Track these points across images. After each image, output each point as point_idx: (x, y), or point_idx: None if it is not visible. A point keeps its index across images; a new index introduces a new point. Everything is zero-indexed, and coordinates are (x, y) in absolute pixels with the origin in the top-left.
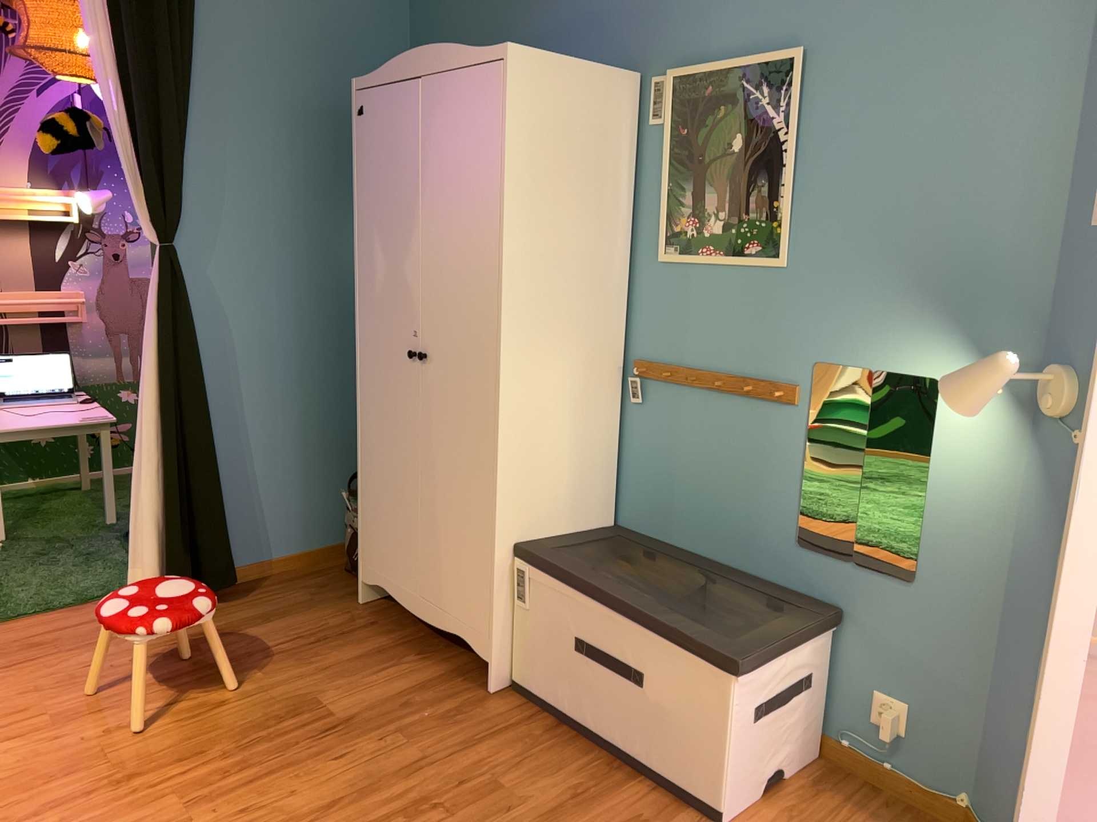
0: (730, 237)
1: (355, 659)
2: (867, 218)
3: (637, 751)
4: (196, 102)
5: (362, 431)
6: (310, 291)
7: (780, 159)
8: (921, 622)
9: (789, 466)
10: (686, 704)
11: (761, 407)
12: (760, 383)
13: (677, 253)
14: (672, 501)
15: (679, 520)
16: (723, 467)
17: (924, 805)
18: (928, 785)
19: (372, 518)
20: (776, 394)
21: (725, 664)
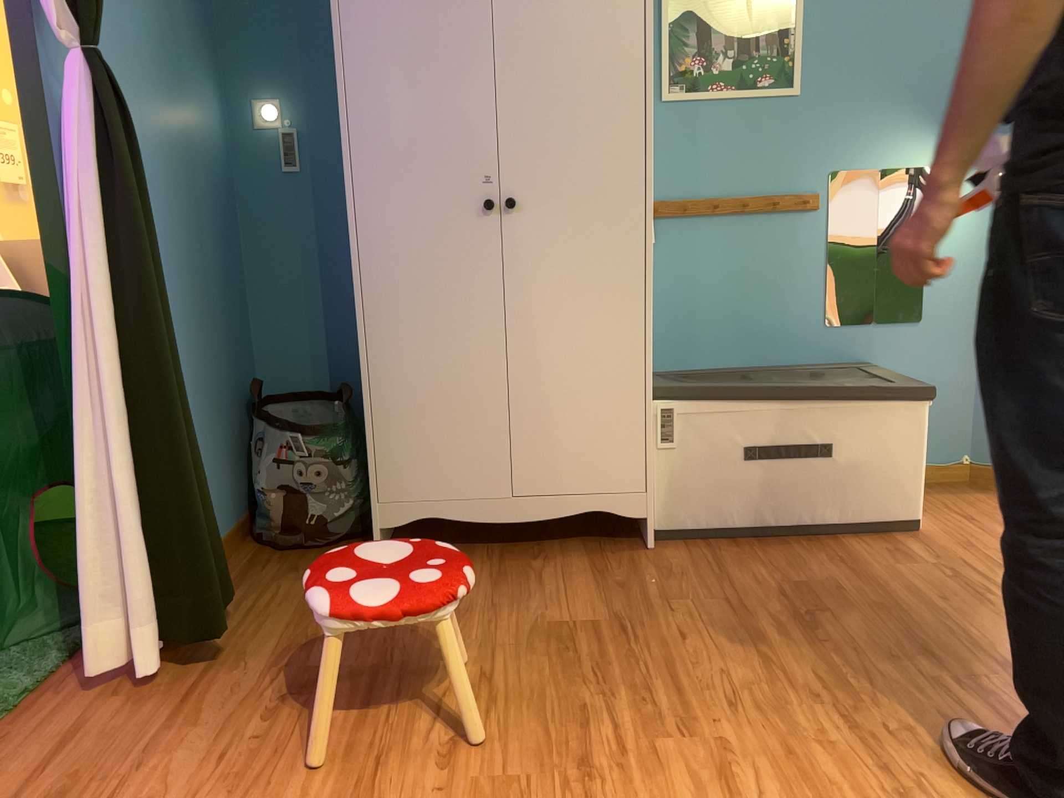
0: (741, 73)
1: (490, 585)
2: (866, 51)
3: (827, 515)
4: None
5: (369, 328)
6: (177, 167)
7: (788, 2)
8: (928, 350)
9: (813, 264)
10: (880, 447)
11: (782, 219)
12: (783, 199)
13: (684, 92)
14: (694, 328)
15: (705, 343)
16: (748, 281)
17: (943, 478)
18: (942, 464)
19: (403, 434)
20: (808, 202)
21: (921, 395)
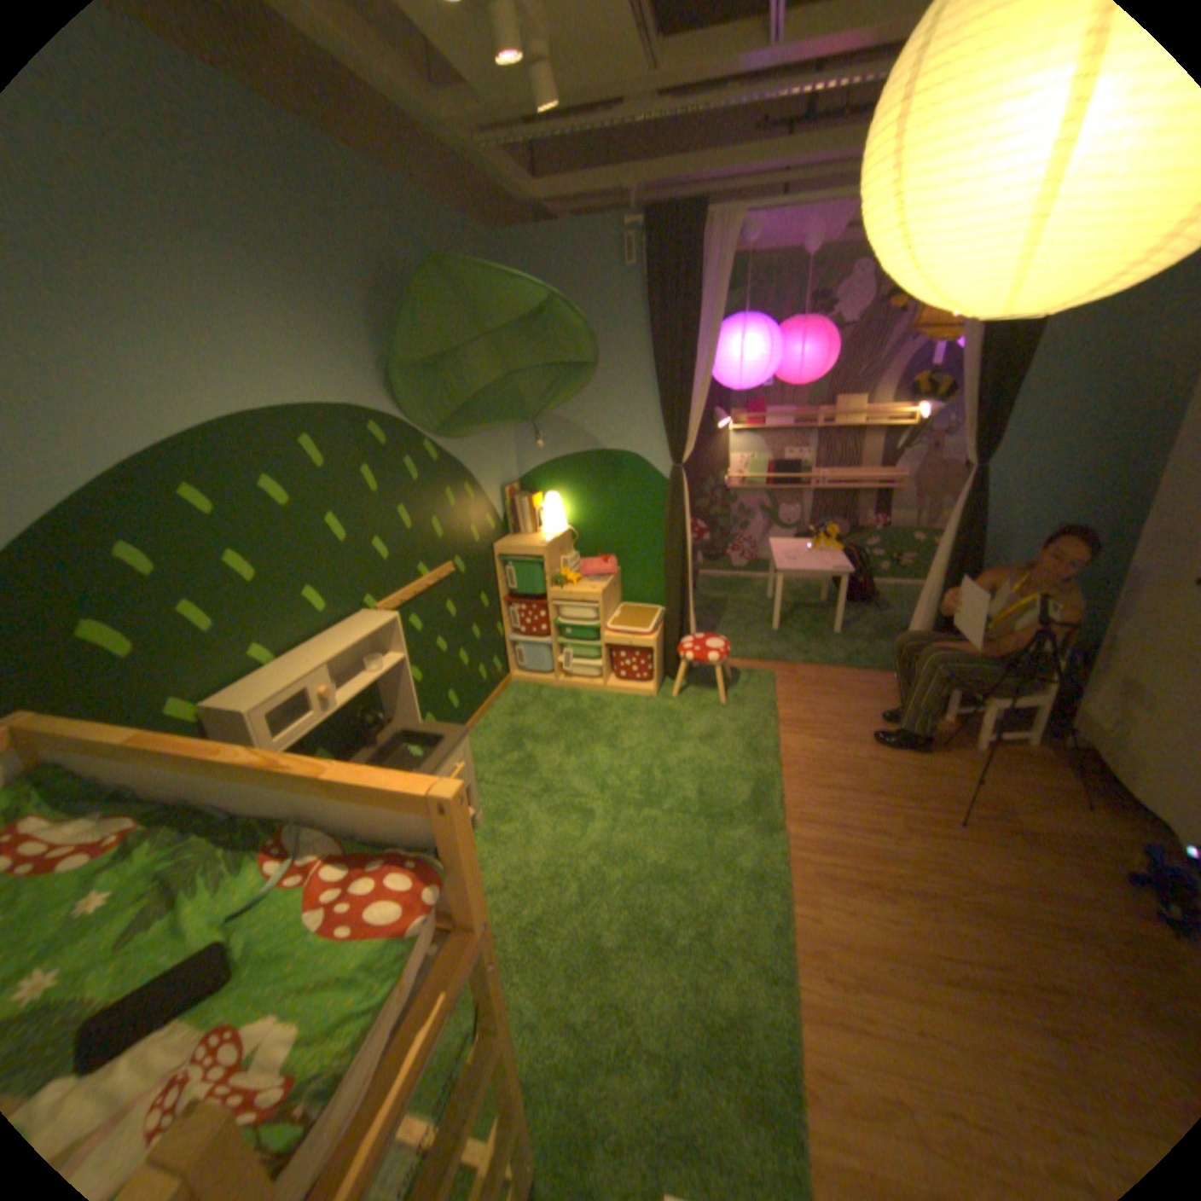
0: None
1: (1052, 792)
2: None
3: None
4: (1035, 355)
5: (1115, 626)
6: (1098, 499)
7: None
8: None
9: None
10: None
11: None
12: None
13: None
14: None
15: None
16: None
17: None
18: None
19: (1103, 695)
20: None
21: None
